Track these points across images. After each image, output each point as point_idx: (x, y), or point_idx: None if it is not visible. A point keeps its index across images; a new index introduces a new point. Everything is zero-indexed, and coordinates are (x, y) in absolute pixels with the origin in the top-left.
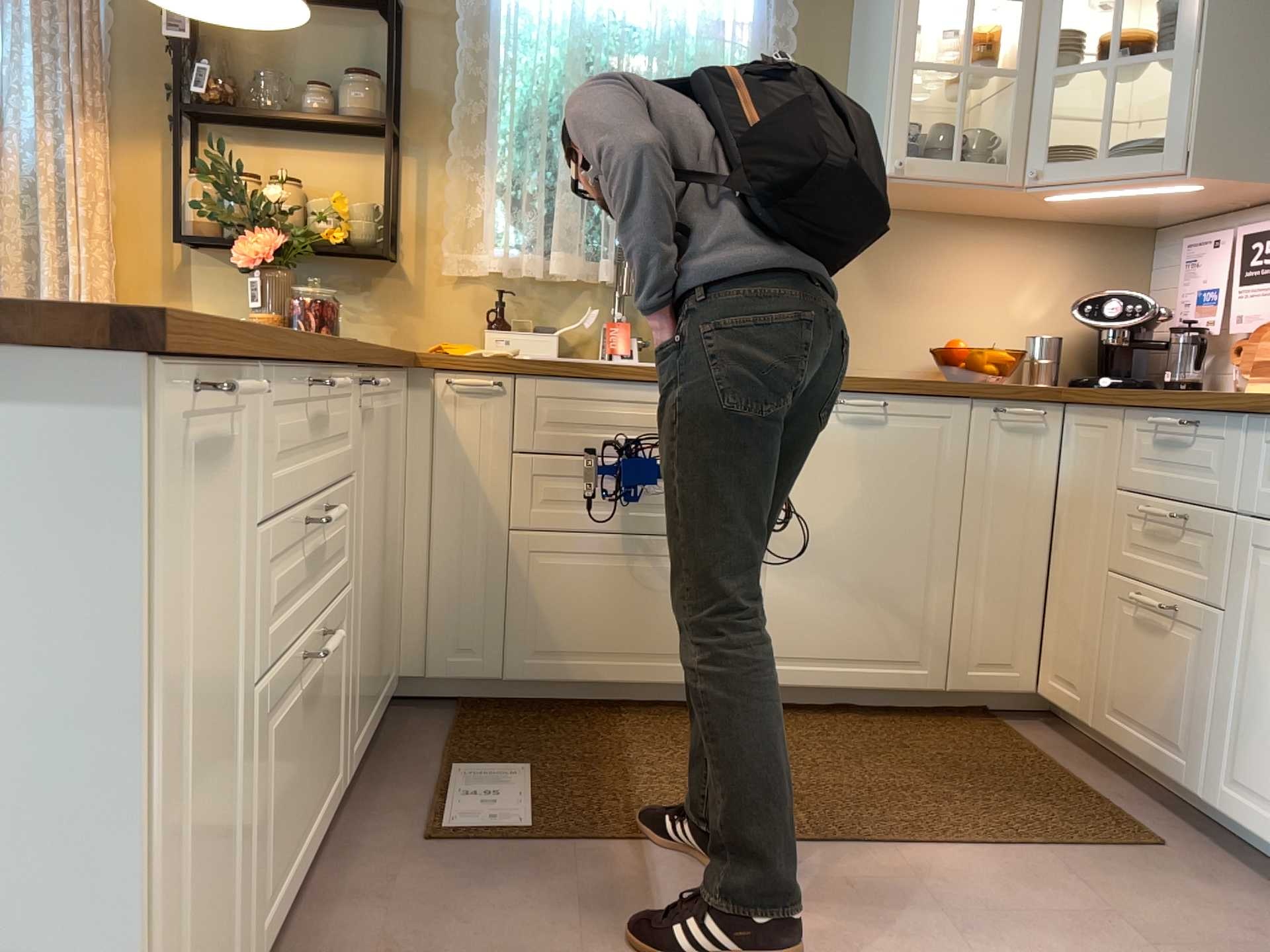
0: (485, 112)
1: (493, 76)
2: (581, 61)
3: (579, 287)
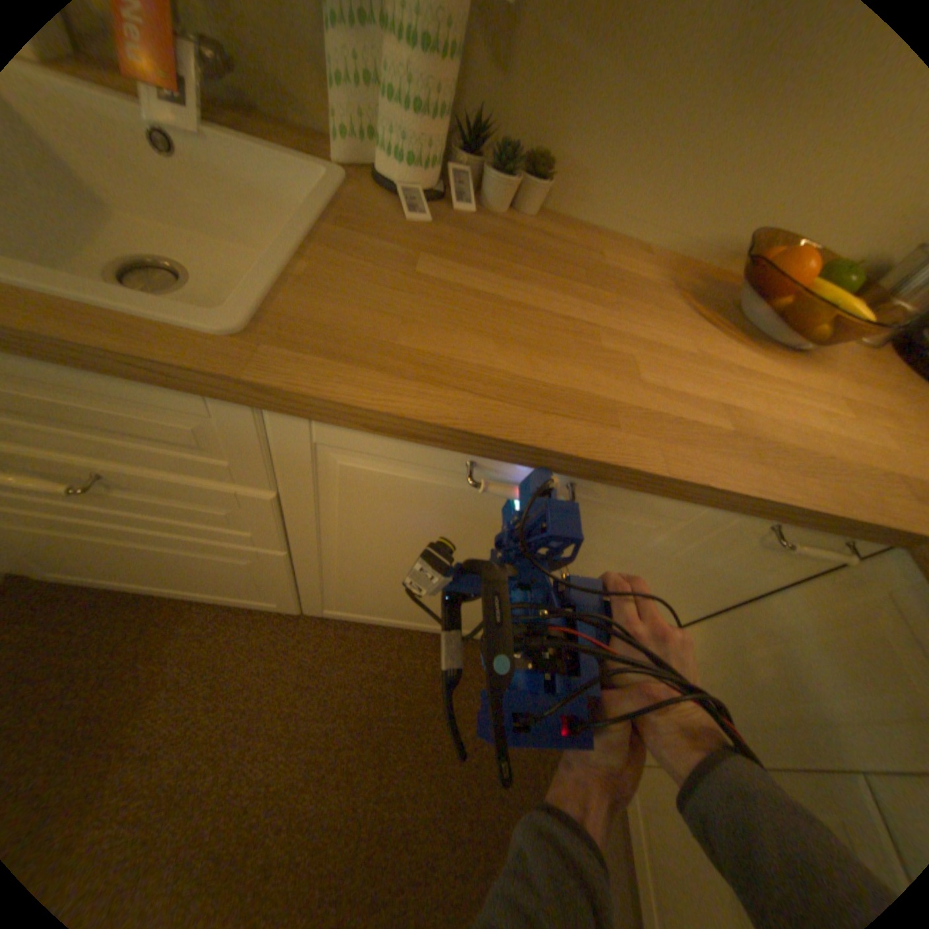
0: None
1: None
2: None
3: None
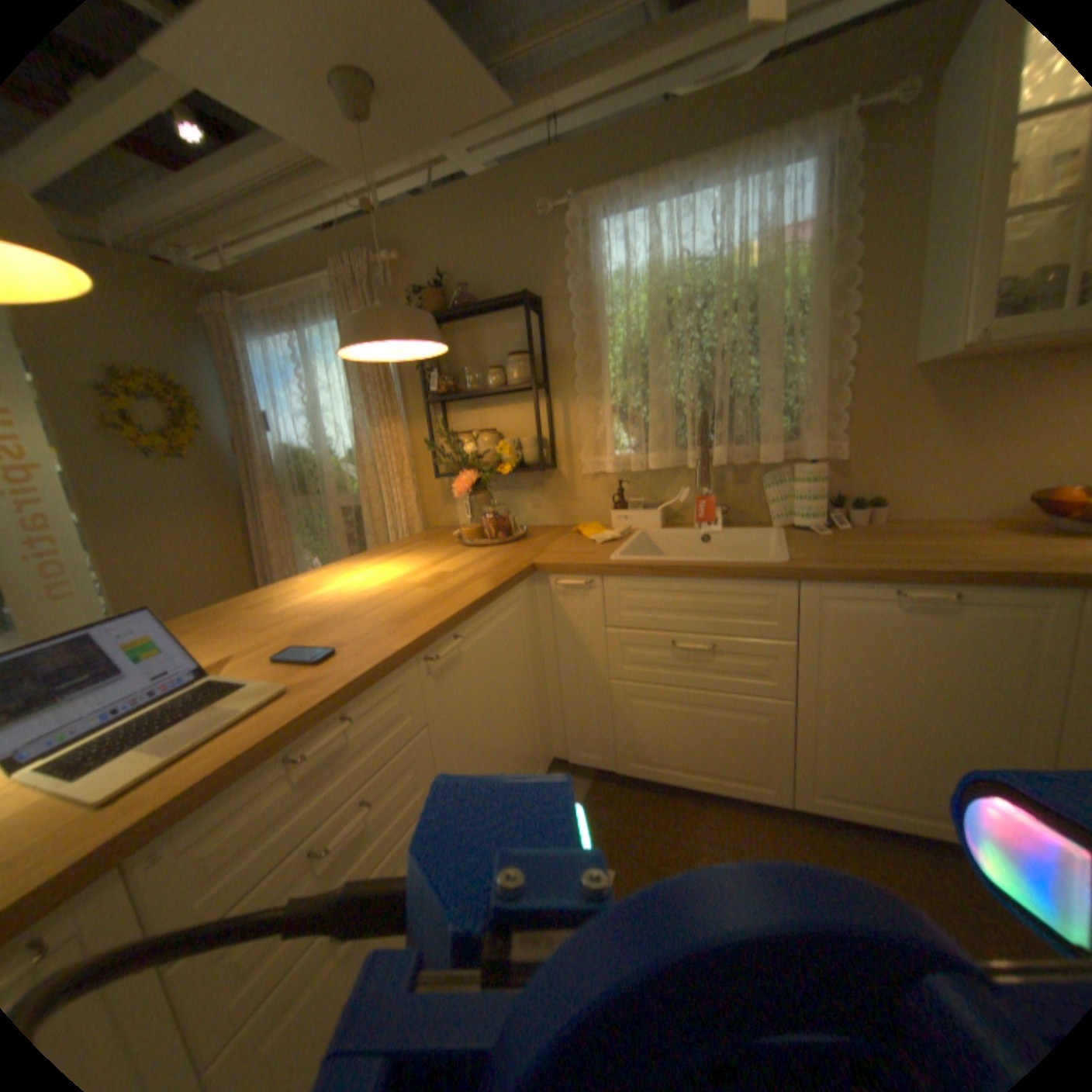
0: (599, 356)
1: (601, 329)
2: (662, 300)
3: (678, 470)
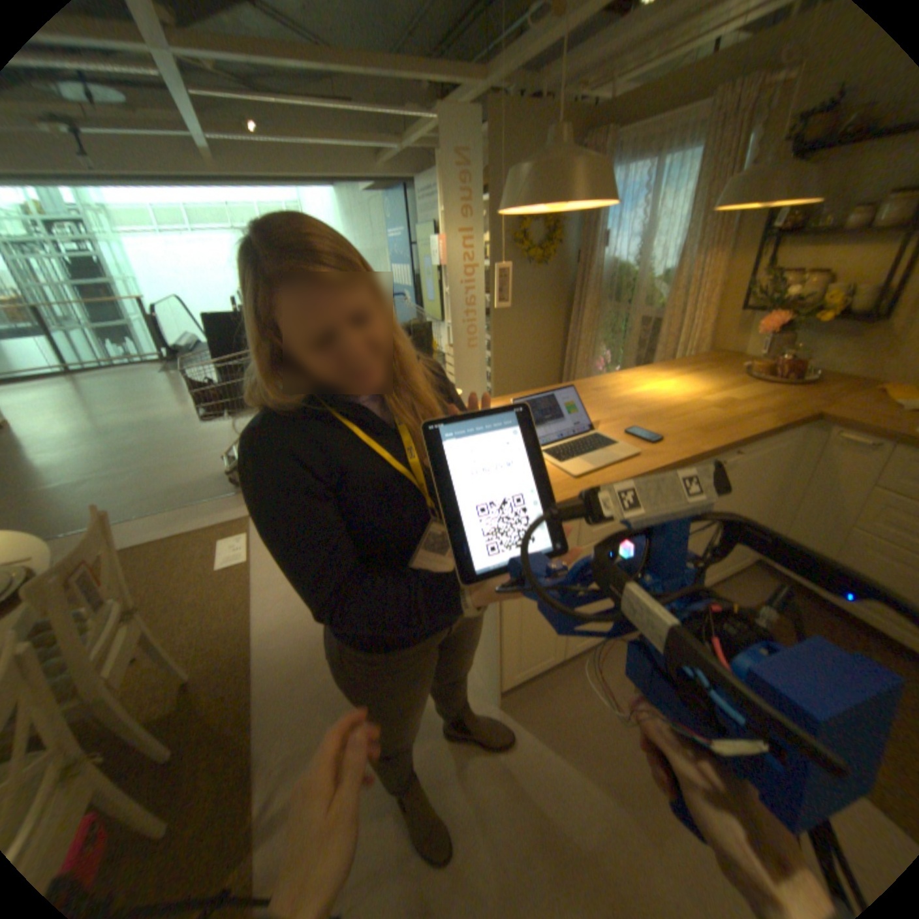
0: None
1: None
2: None
3: None
